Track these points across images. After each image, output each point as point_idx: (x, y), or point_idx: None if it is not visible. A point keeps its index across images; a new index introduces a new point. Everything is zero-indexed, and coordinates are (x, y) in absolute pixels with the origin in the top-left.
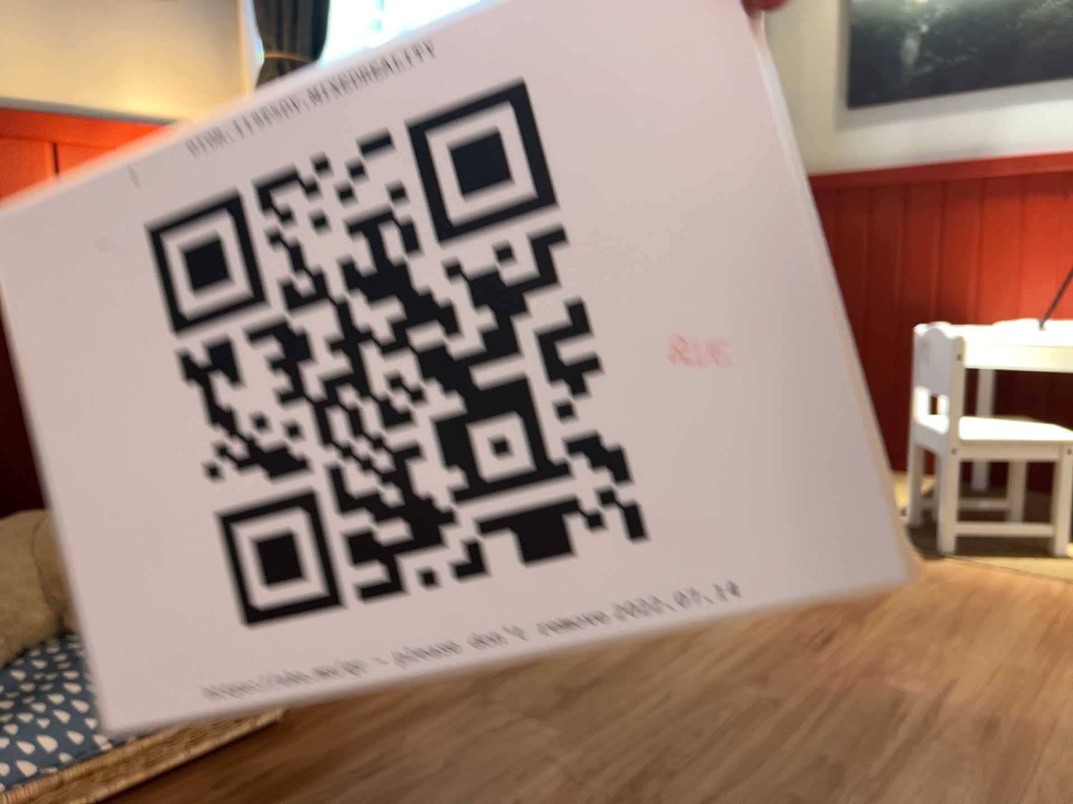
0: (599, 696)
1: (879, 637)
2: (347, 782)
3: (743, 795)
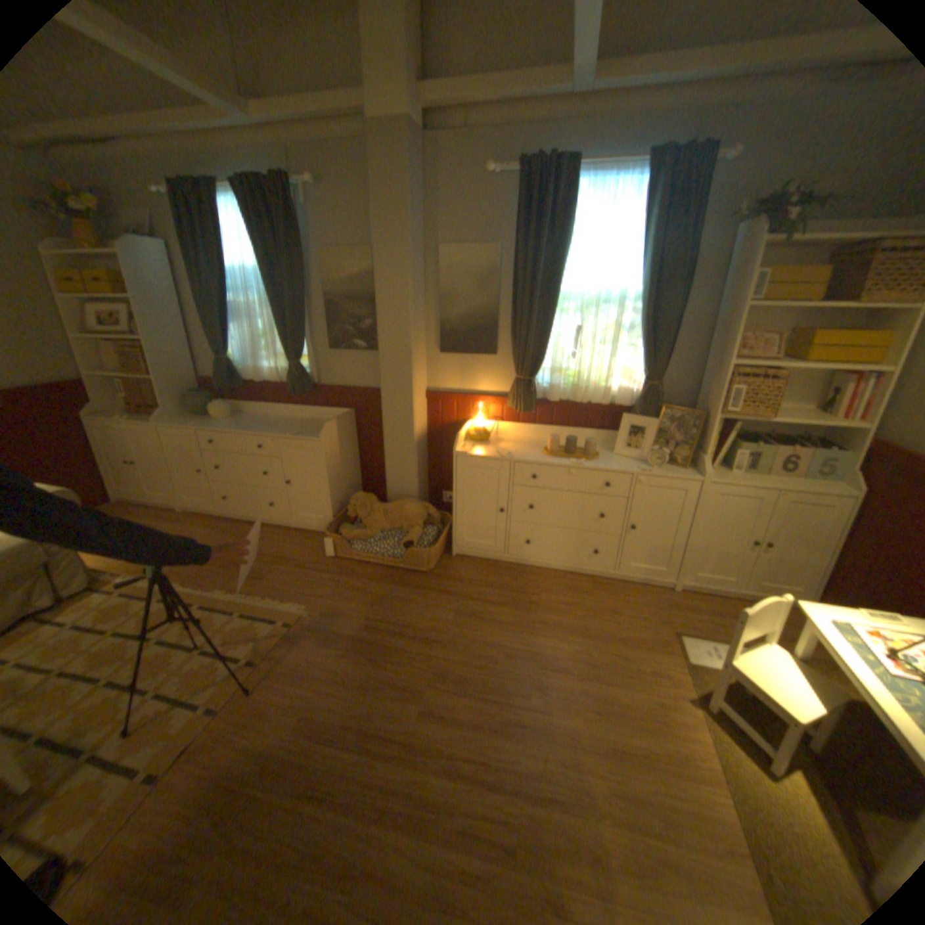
0: (476, 622)
1: (575, 688)
2: (414, 594)
3: (445, 665)
